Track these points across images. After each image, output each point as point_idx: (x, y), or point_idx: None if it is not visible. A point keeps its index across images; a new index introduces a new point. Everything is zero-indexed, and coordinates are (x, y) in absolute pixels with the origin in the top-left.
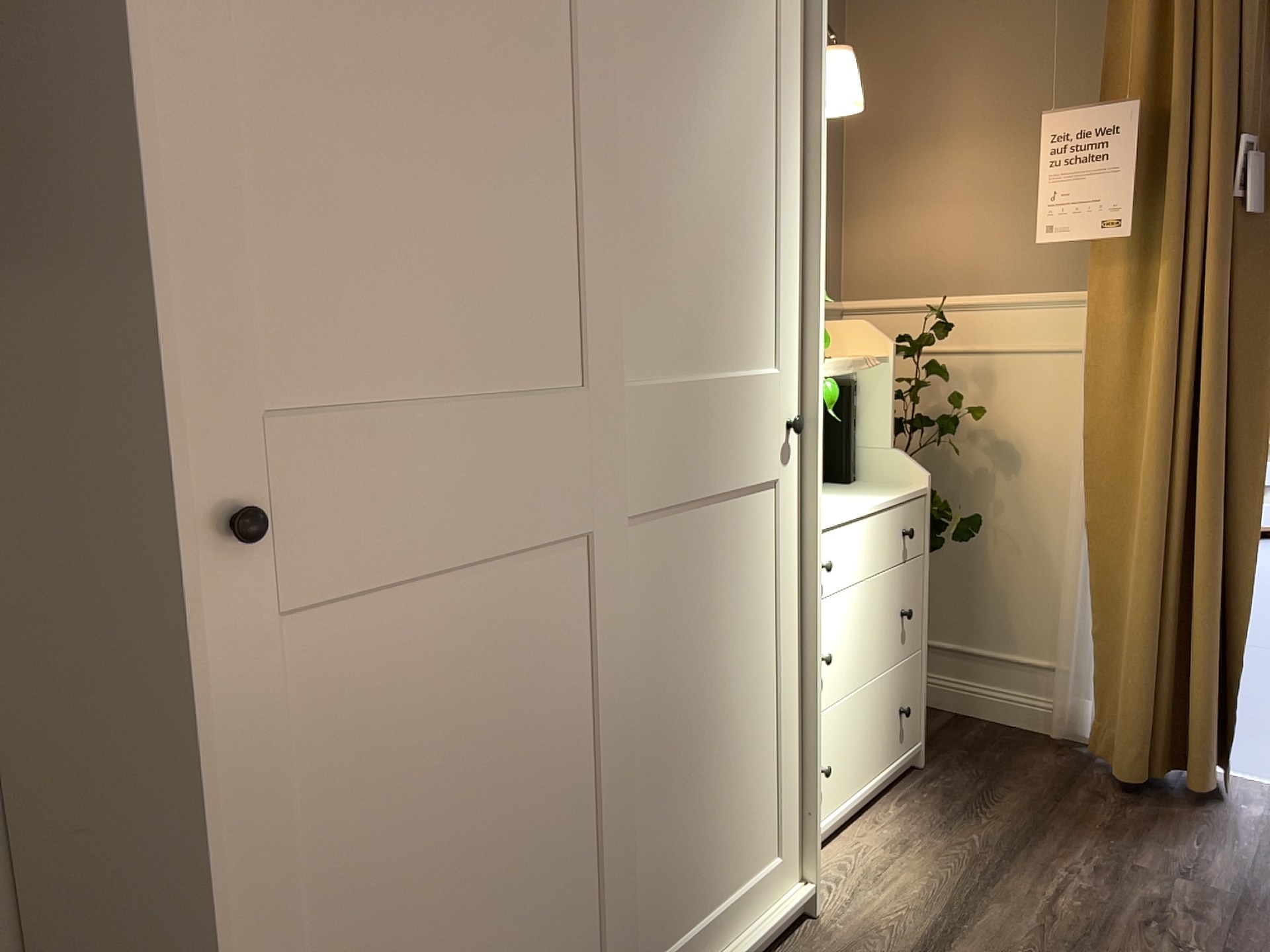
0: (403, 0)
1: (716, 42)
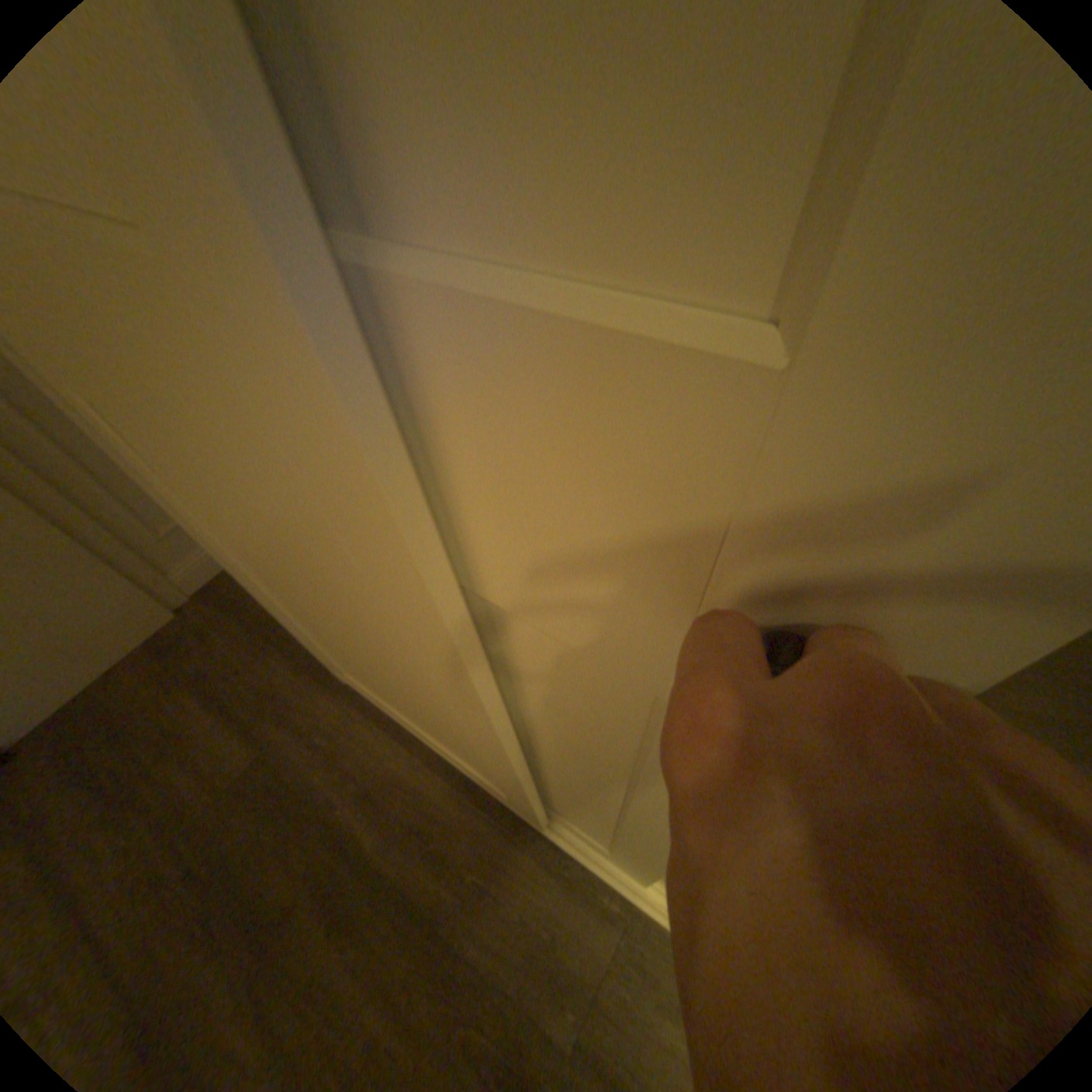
0: None
1: None
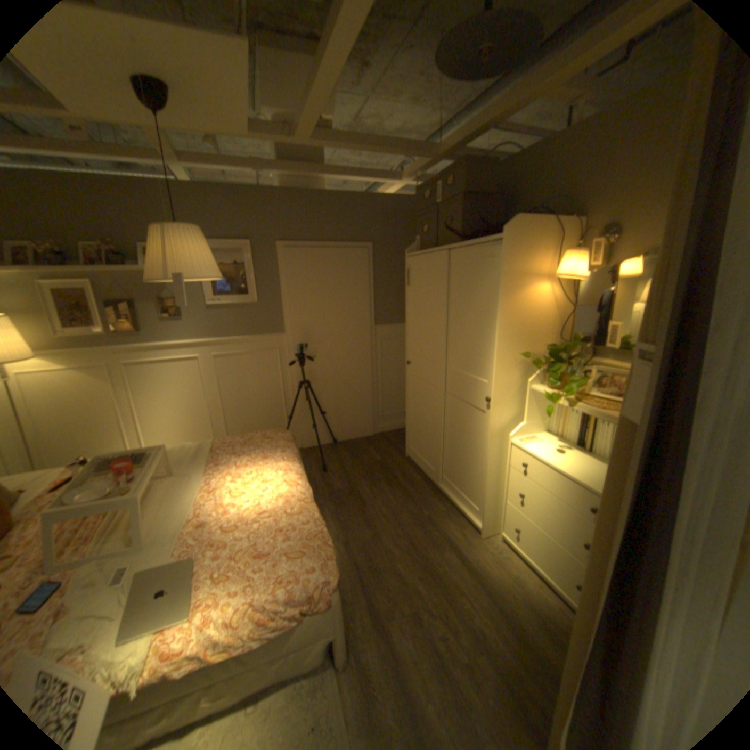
0: (422, 307)
1: (474, 297)
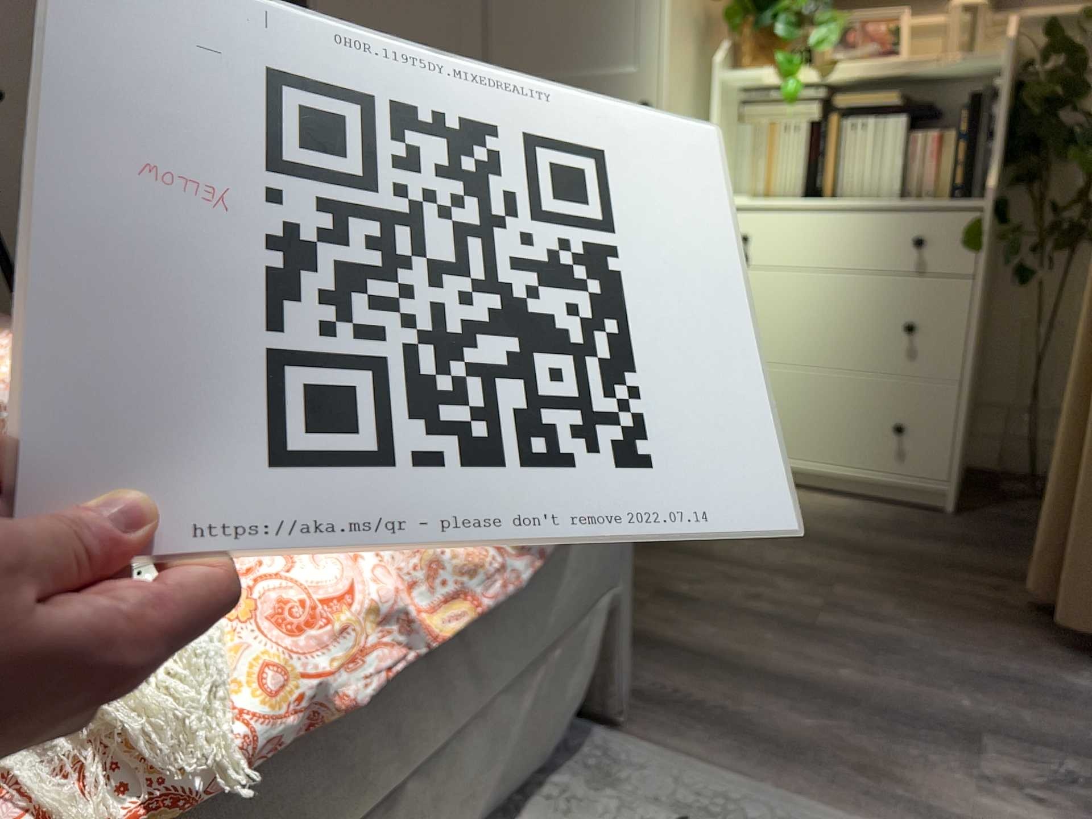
0: None
1: None
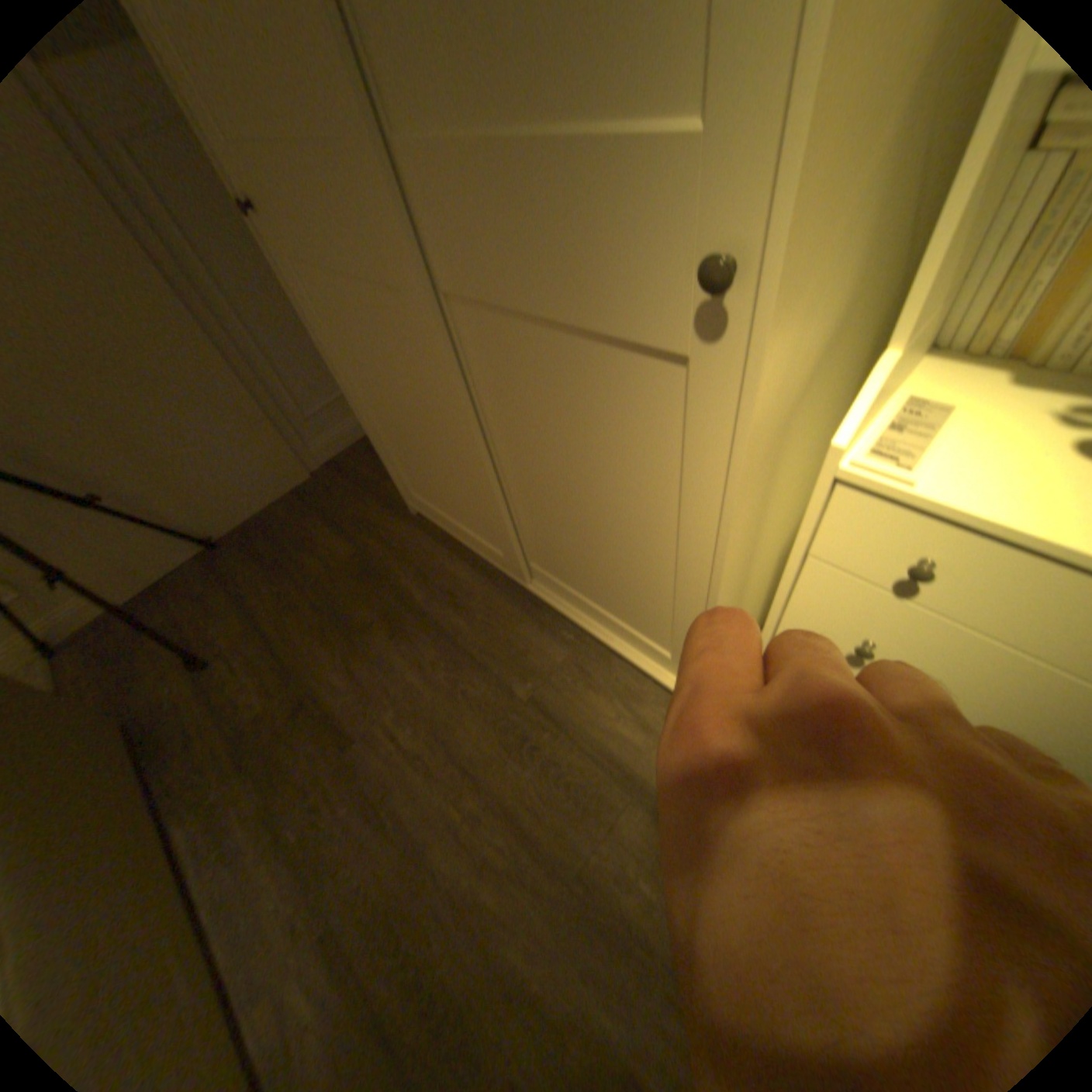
0: None
1: None
